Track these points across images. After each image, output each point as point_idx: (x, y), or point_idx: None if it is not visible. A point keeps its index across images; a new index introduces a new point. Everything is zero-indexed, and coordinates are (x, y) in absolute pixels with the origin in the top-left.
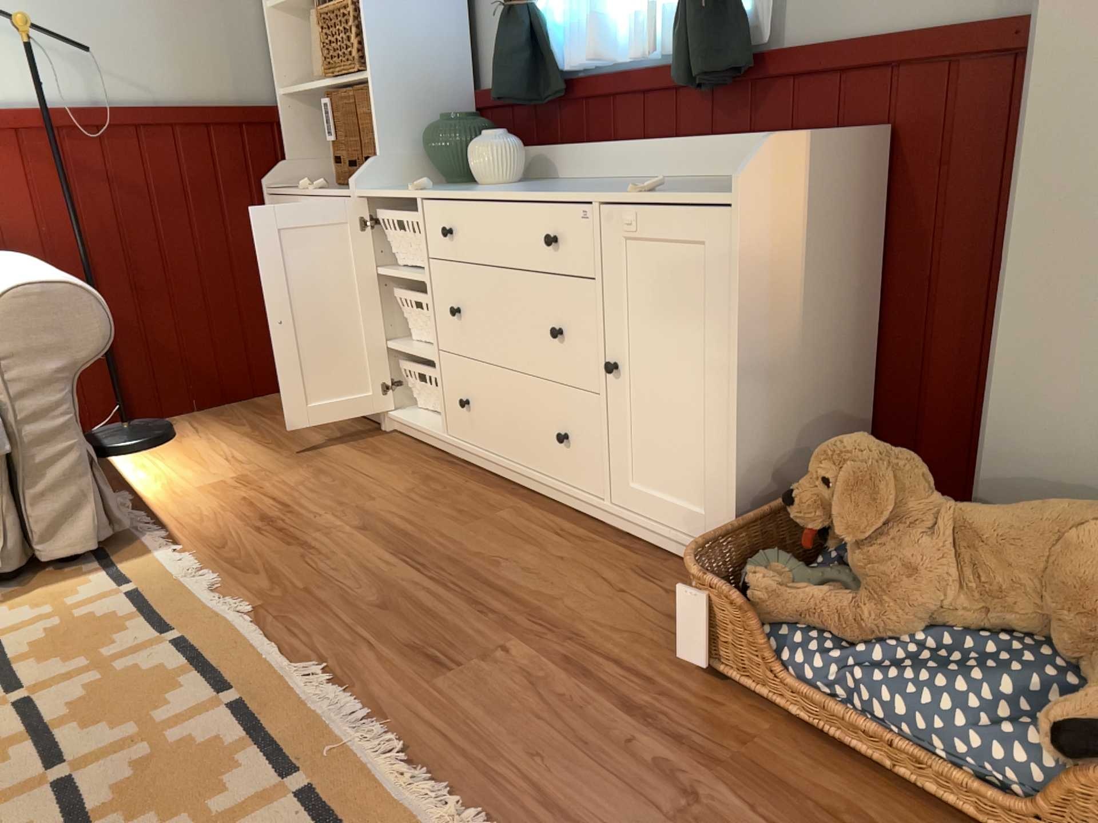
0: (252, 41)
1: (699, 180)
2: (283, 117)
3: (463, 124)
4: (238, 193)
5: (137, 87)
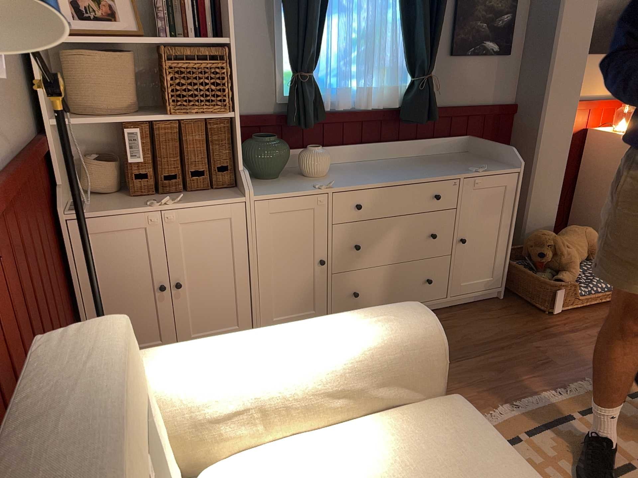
0: (19, 72)
1: (411, 159)
2: (52, 144)
3: (282, 142)
4: (49, 226)
5: (1, 136)
